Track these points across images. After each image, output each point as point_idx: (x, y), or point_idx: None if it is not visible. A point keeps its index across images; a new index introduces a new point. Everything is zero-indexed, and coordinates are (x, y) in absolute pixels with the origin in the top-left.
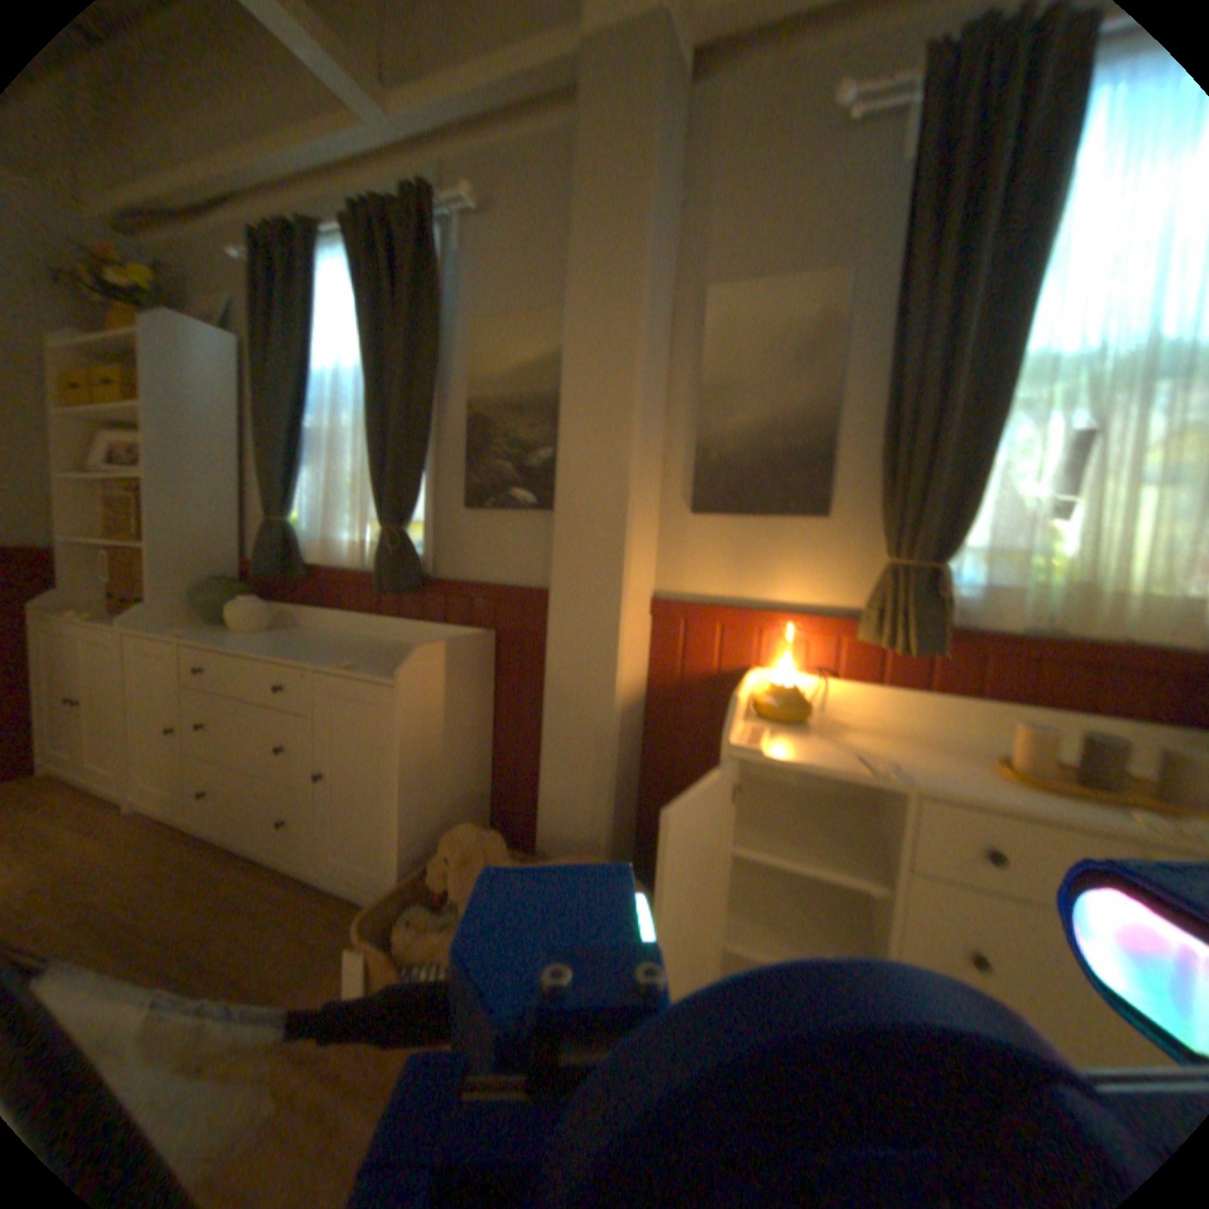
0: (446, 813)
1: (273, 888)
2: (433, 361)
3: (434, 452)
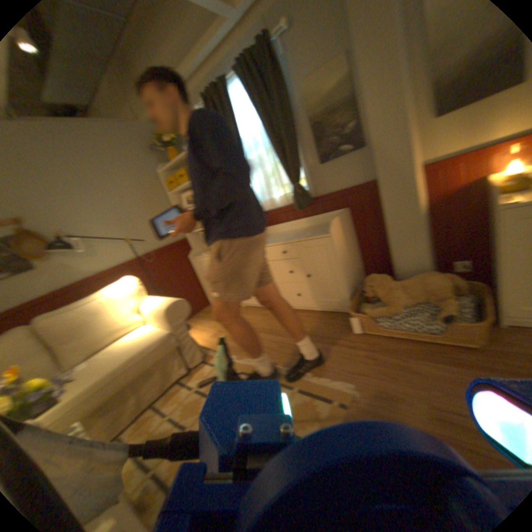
0: (354, 275)
1: (303, 313)
2: (289, 107)
3: (300, 146)
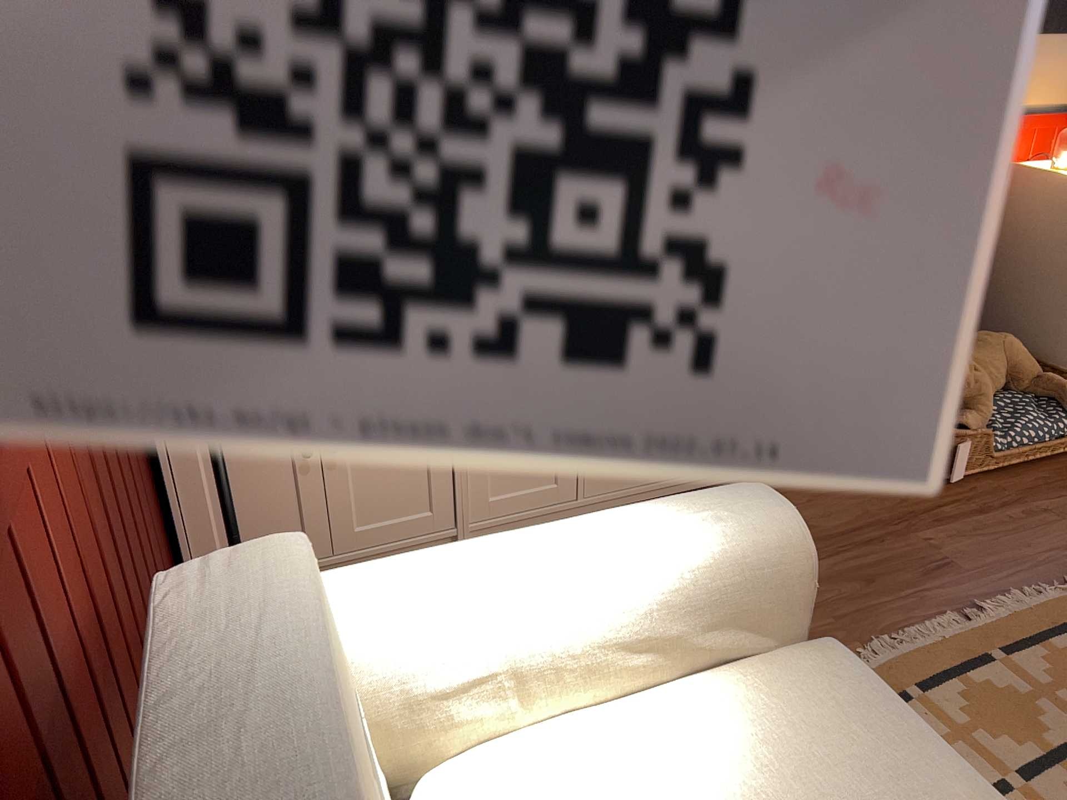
0: None
1: None
2: None
3: None
